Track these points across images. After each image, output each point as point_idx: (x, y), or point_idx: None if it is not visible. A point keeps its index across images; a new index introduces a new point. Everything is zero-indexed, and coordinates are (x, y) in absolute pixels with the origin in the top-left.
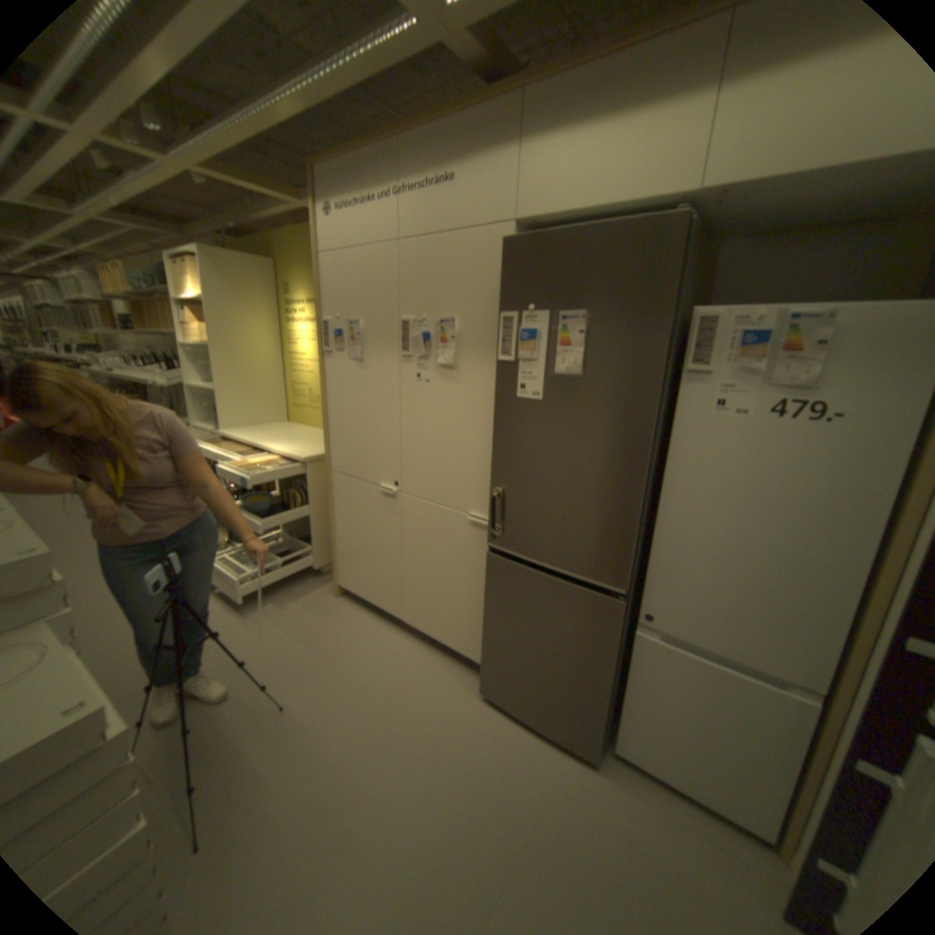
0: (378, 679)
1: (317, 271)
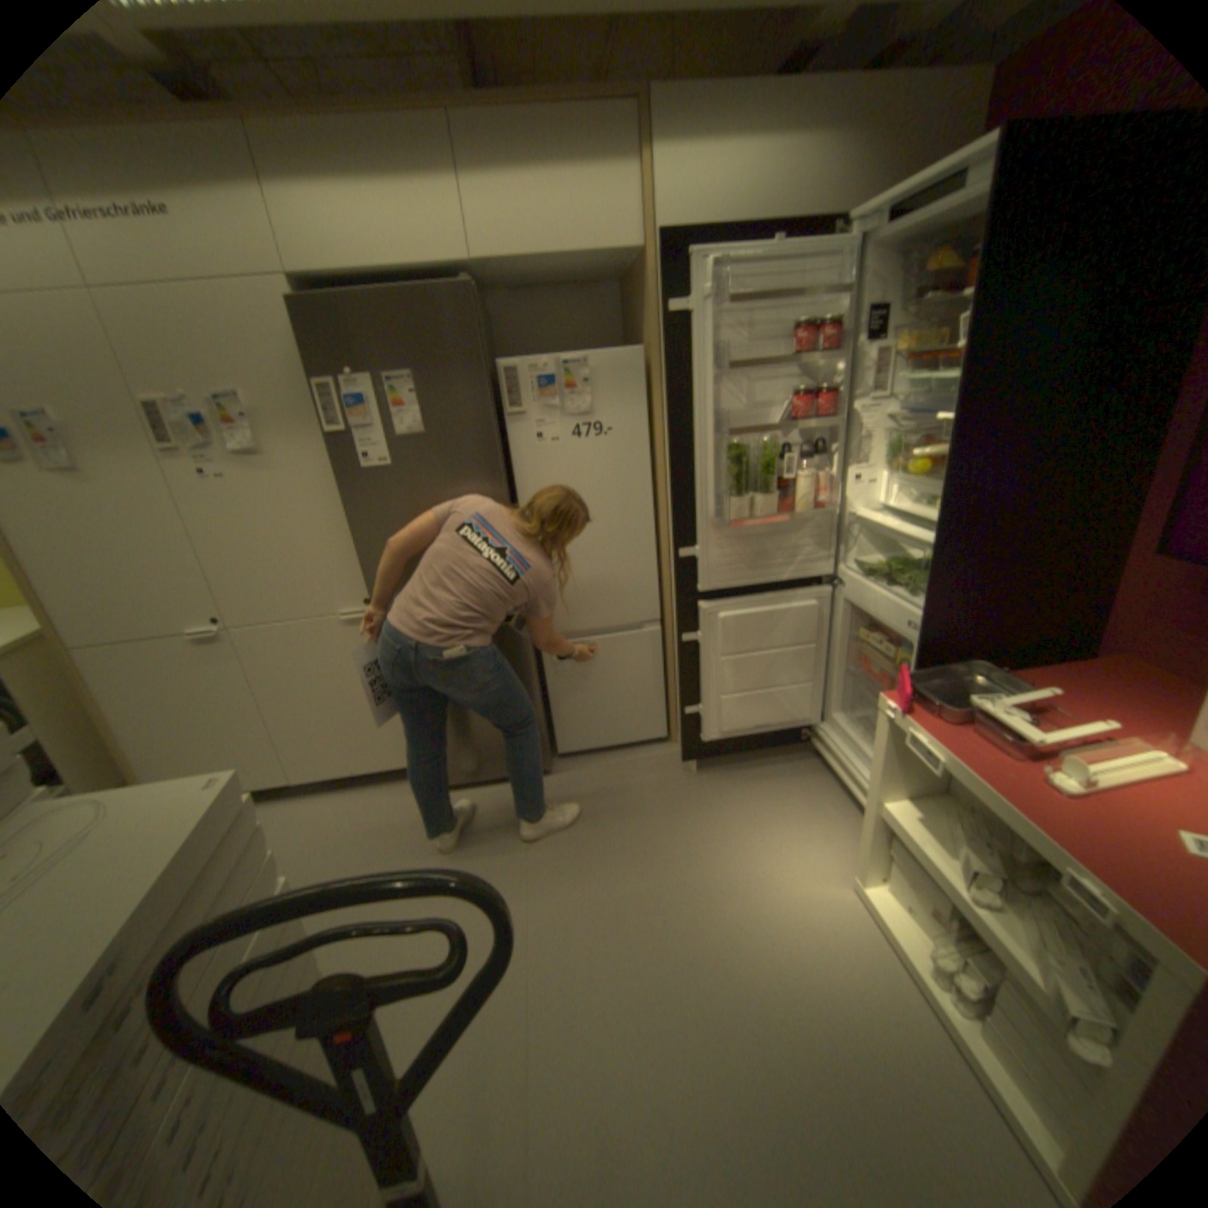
0: (298, 849)
1: None
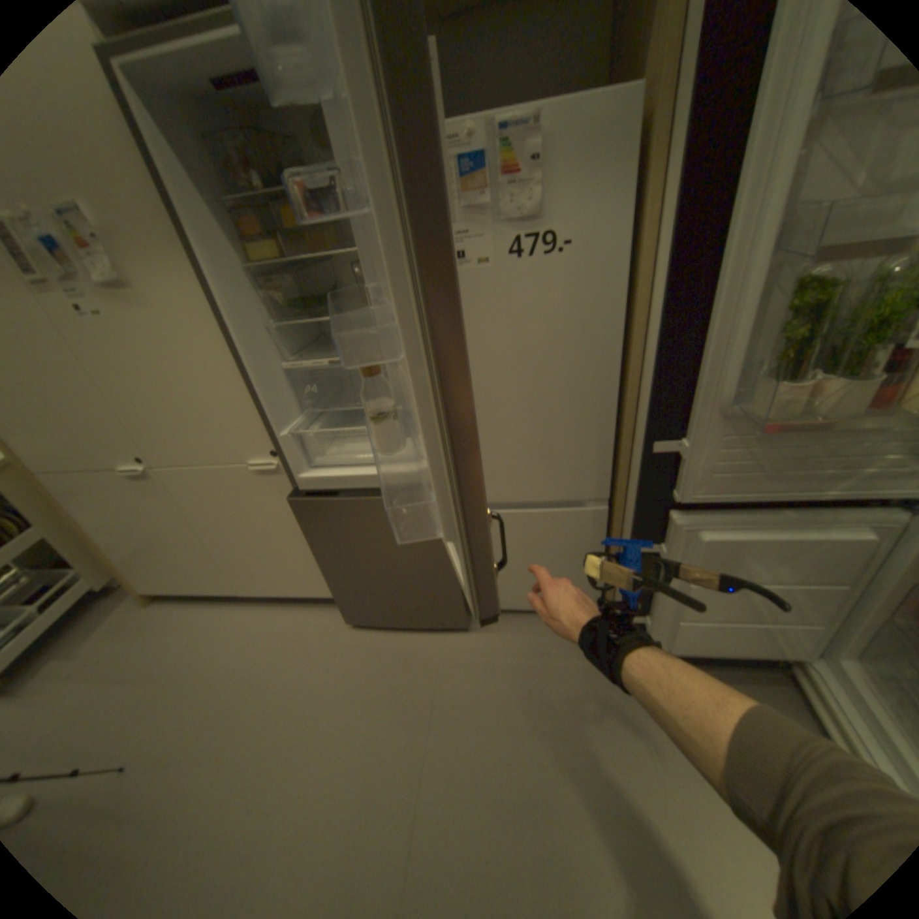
0: (232, 666)
1: None
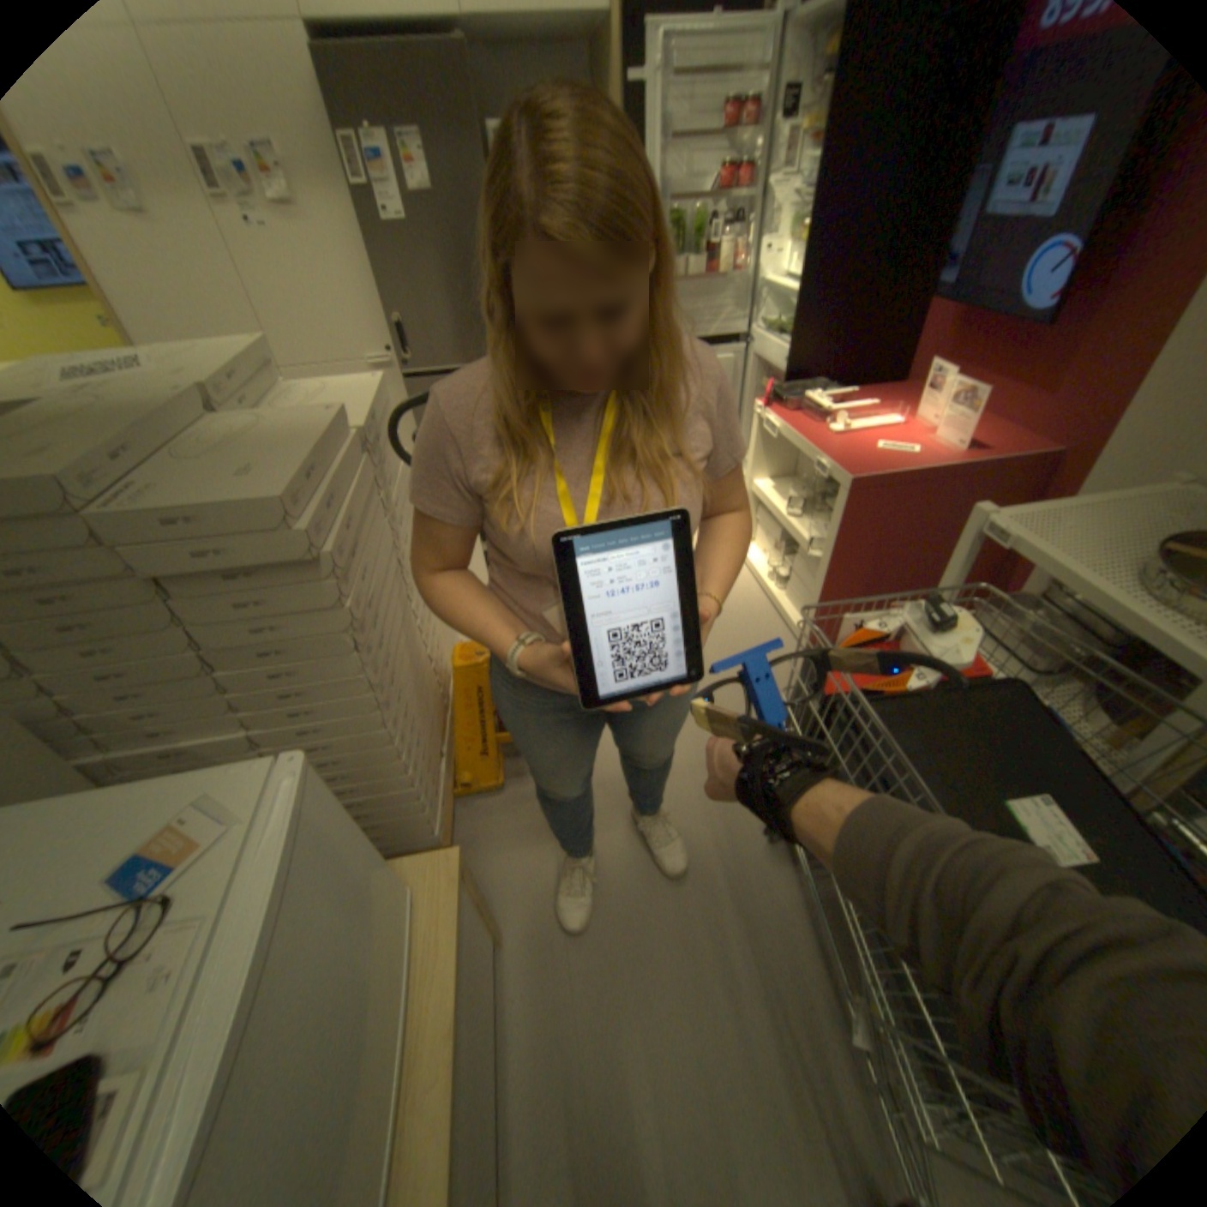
0: None
1: None
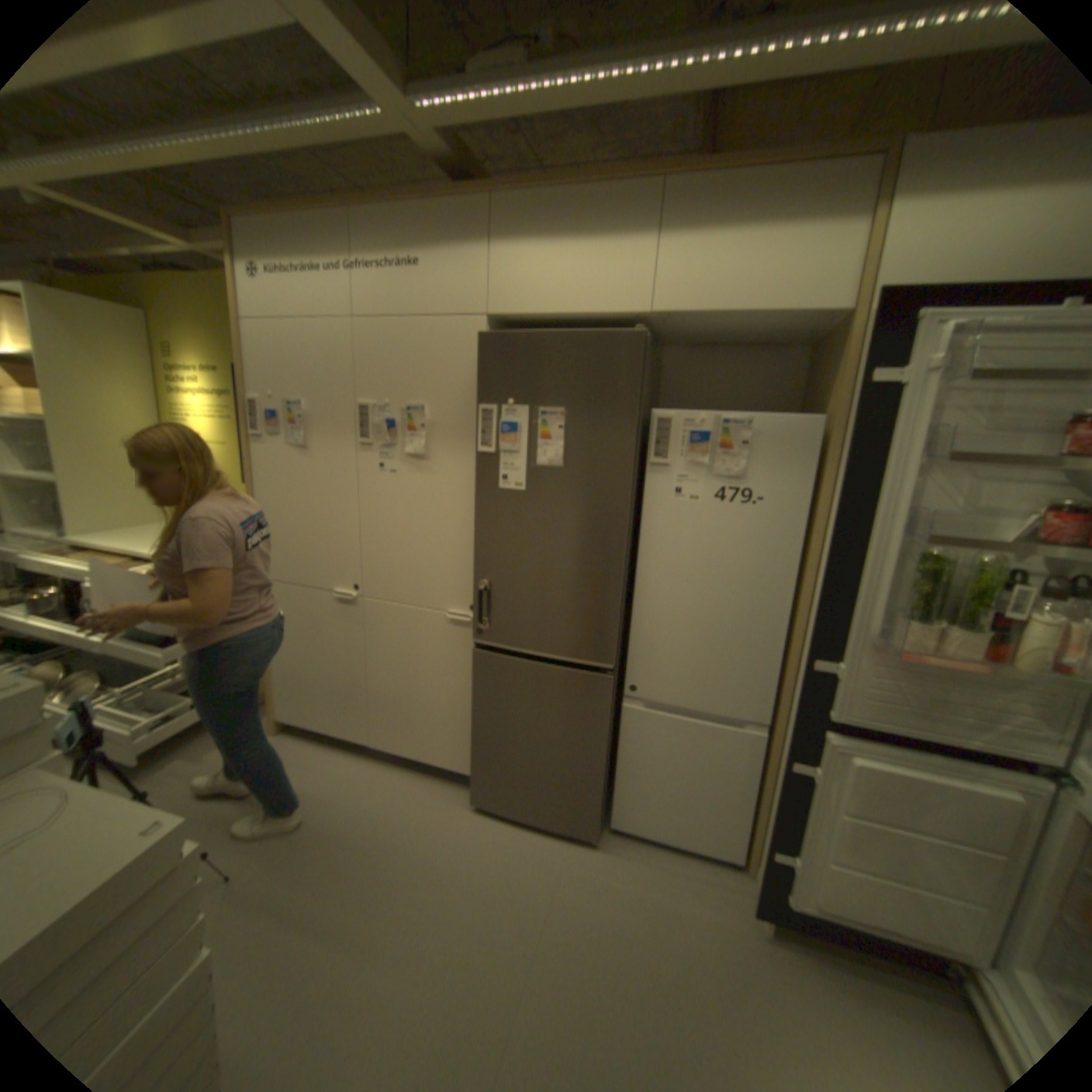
0: (348, 817)
1: (238, 340)
